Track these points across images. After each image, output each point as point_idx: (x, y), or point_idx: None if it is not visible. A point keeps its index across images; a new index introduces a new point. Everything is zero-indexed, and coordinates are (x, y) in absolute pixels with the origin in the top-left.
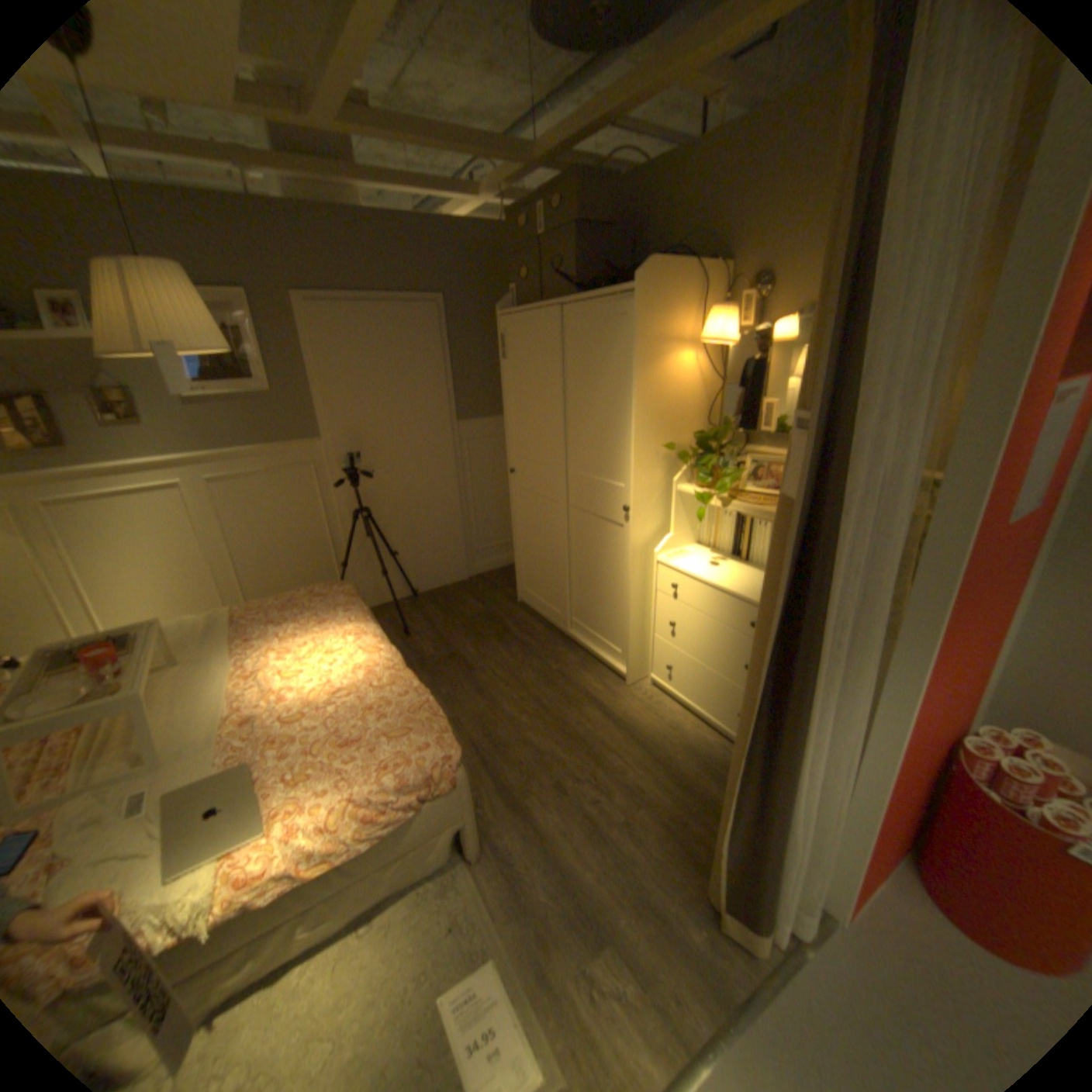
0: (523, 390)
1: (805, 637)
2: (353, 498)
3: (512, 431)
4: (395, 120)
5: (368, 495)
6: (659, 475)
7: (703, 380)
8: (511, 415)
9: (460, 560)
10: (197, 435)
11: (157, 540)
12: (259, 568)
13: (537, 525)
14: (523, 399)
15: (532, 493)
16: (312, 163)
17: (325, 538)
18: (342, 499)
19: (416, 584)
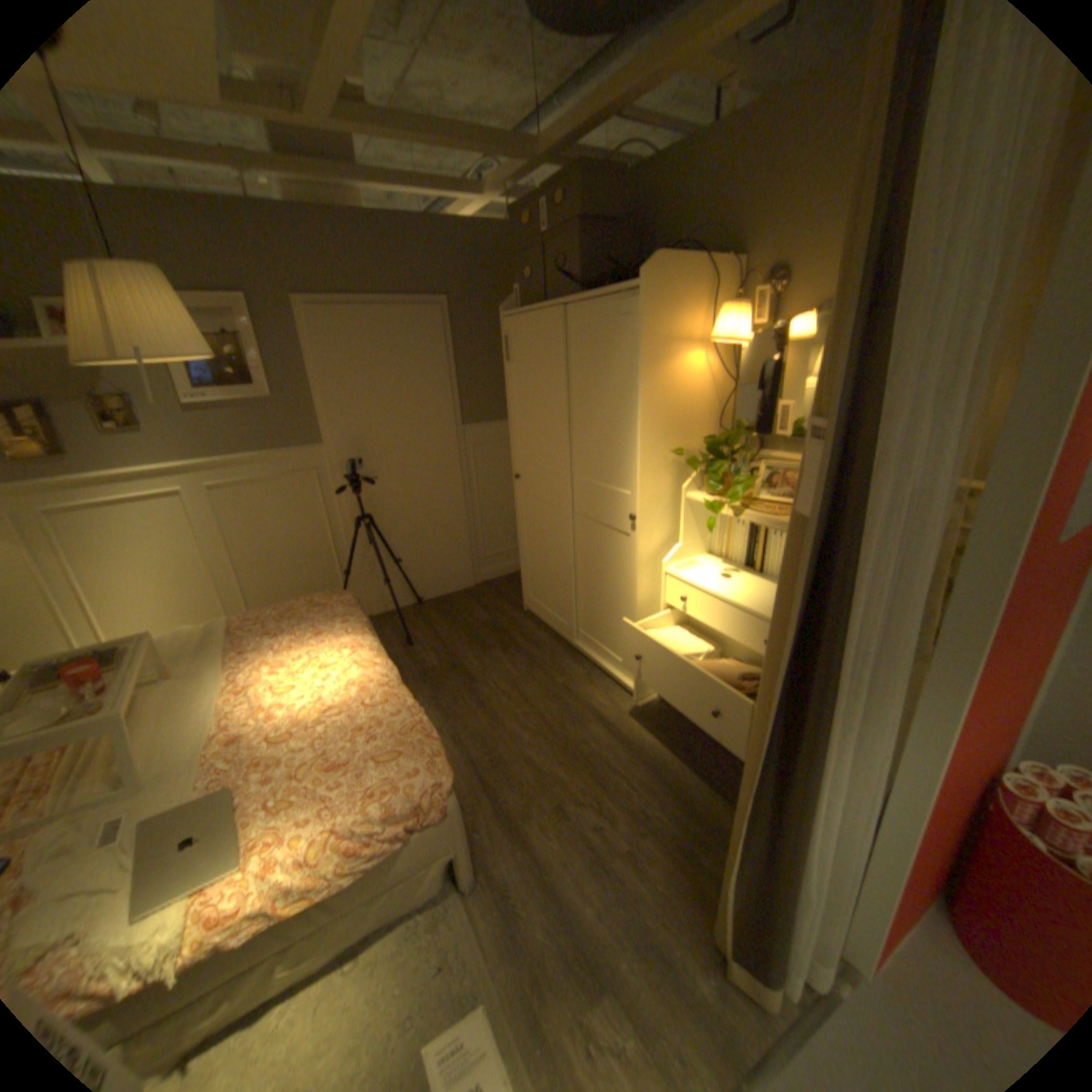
0: (527, 393)
1: (823, 667)
2: (356, 504)
3: (517, 436)
4: (392, 117)
5: (371, 501)
6: (667, 482)
7: (714, 381)
8: (515, 419)
9: (466, 567)
10: (197, 442)
11: (159, 548)
12: (262, 576)
13: (543, 532)
14: (527, 403)
15: (537, 499)
16: (312, 165)
17: (328, 545)
18: (345, 505)
19: (421, 592)
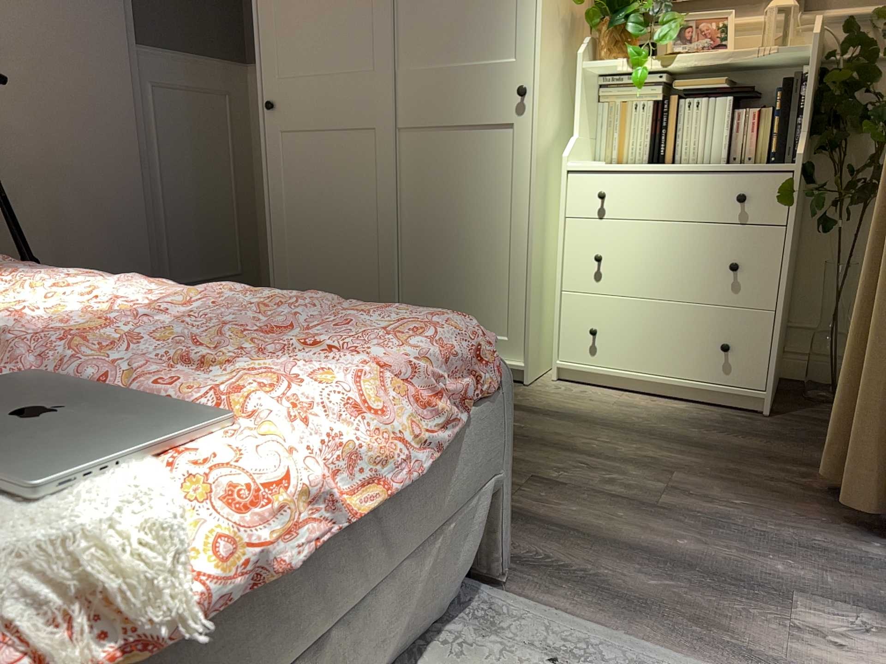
0: None
1: None
2: None
3: (271, 34)
4: None
5: None
6: (558, 45)
7: None
8: (270, 6)
9: None
10: None
11: None
12: None
13: (327, 182)
14: None
15: (317, 128)
16: None
17: None
18: None
19: None
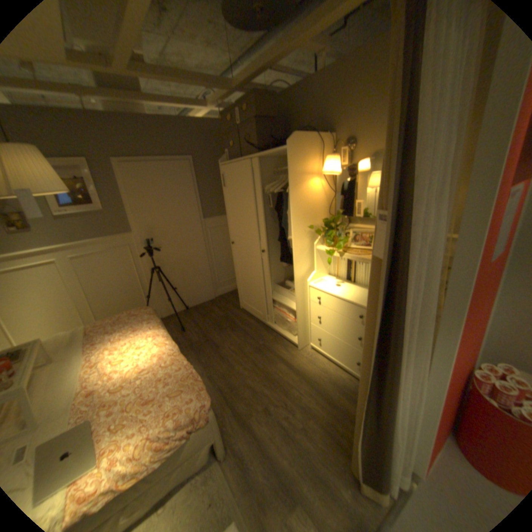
0: (235, 202)
1: (390, 330)
2: (151, 262)
3: (231, 223)
4: (159, 70)
5: (159, 260)
6: (307, 242)
7: (325, 193)
8: (230, 215)
9: (210, 289)
10: (64, 235)
11: (44, 292)
12: (102, 302)
13: (247, 270)
14: (236, 207)
15: (244, 254)
16: (119, 94)
17: (138, 284)
18: (145, 263)
19: (188, 304)
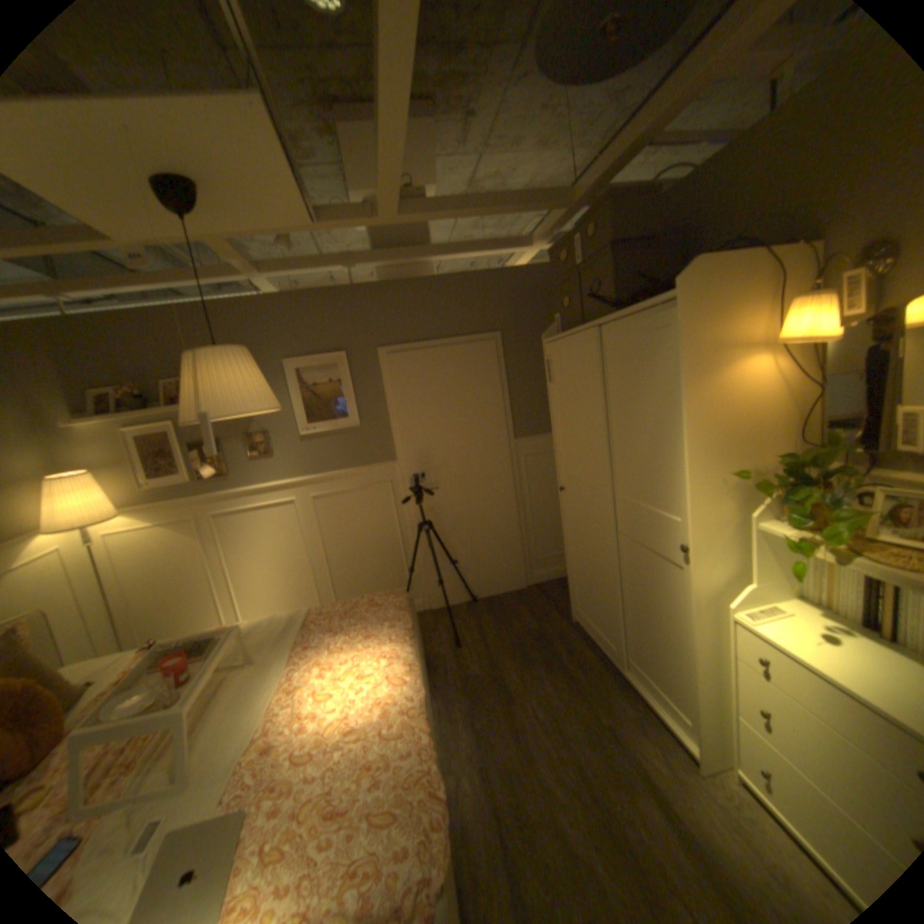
0: (567, 410)
1: None
2: (421, 510)
3: (560, 450)
4: (445, 201)
5: (433, 508)
6: (731, 508)
7: (789, 387)
8: (558, 434)
9: (518, 569)
10: (308, 463)
11: (277, 544)
12: (346, 568)
13: (587, 546)
14: (568, 419)
15: (581, 512)
16: (396, 252)
17: (398, 545)
18: (412, 511)
19: (476, 591)
